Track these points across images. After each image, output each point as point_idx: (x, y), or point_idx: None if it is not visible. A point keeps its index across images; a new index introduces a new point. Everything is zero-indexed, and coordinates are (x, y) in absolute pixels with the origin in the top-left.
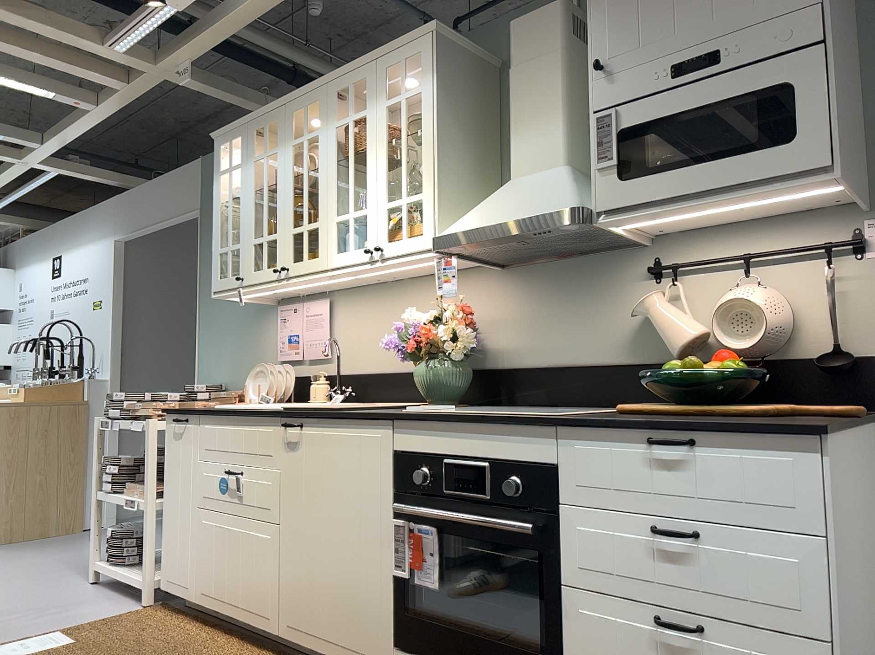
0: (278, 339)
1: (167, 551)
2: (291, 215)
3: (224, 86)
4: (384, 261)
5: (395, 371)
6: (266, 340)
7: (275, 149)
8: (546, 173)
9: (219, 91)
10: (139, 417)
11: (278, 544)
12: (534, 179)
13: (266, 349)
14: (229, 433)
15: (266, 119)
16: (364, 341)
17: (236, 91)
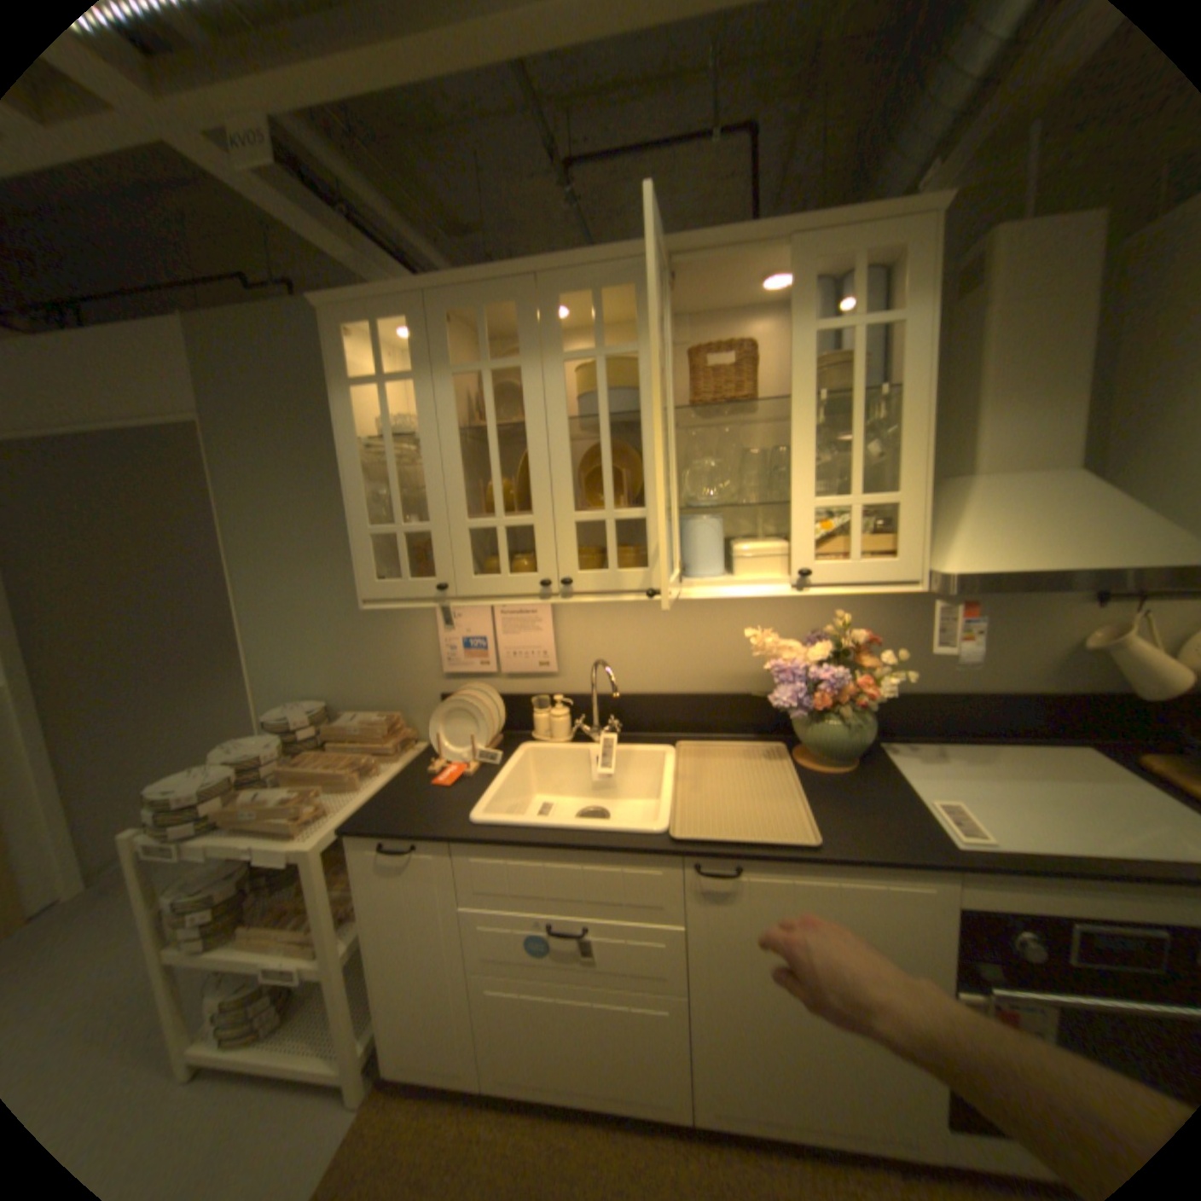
0: (445, 643)
1: (393, 1032)
2: (571, 489)
3: (287, 187)
4: (805, 590)
5: (685, 692)
6: (409, 642)
7: (515, 359)
8: (1063, 478)
9: (280, 194)
10: (248, 831)
11: (690, 1024)
12: (1050, 485)
13: (411, 655)
14: (542, 873)
15: (480, 292)
16: (623, 652)
17: (306, 201)
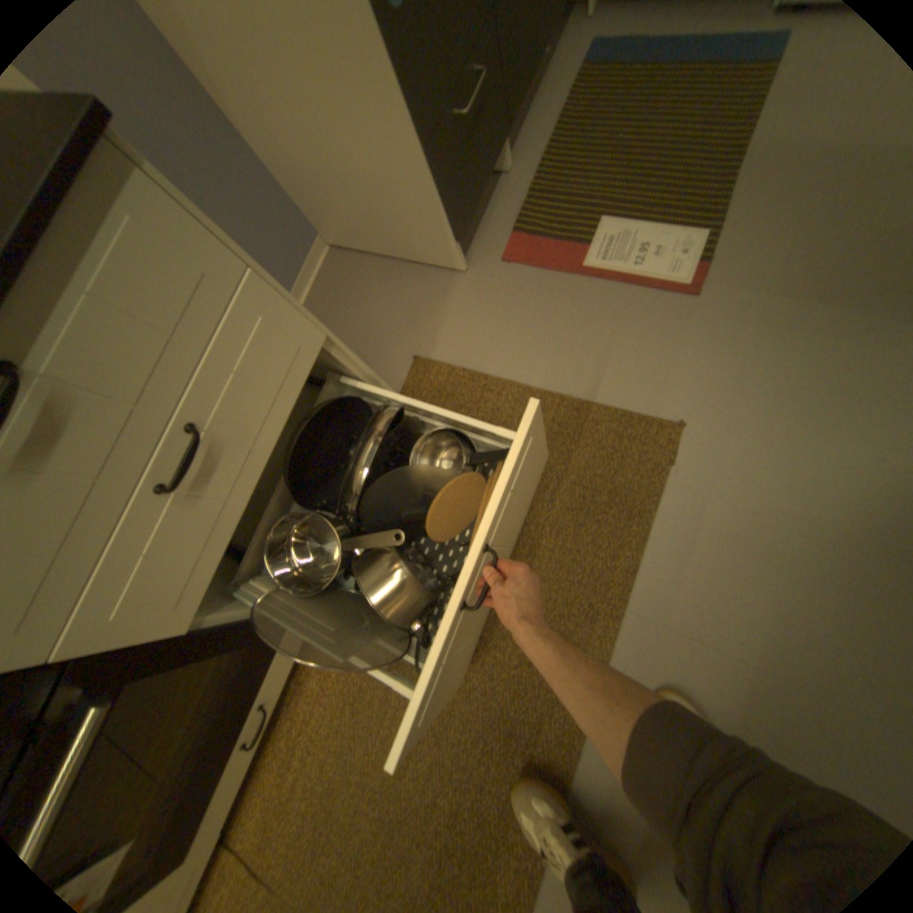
0: None
1: None
2: None
3: None
4: None
5: None
6: None
7: None
8: None
9: None
10: None
11: None
12: None
13: None
14: None
15: None
16: None
17: None
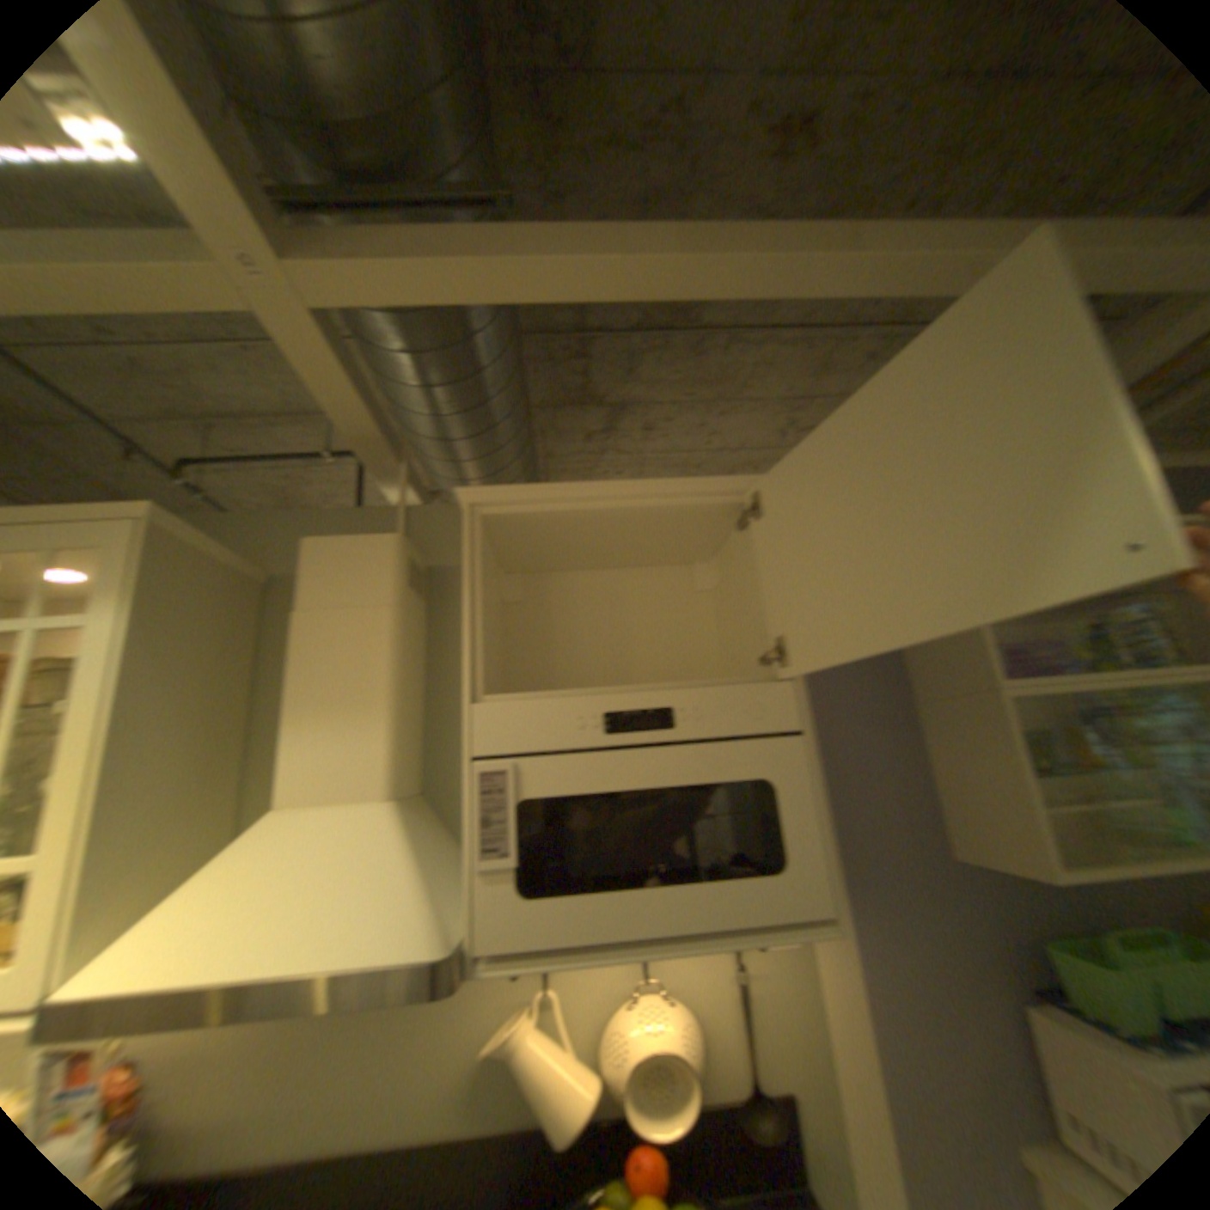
0: None
1: None
2: None
3: None
4: None
5: None
6: None
7: None
8: (348, 815)
9: None
10: None
11: None
12: (325, 826)
13: None
14: None
15: None
16: None
17: None
